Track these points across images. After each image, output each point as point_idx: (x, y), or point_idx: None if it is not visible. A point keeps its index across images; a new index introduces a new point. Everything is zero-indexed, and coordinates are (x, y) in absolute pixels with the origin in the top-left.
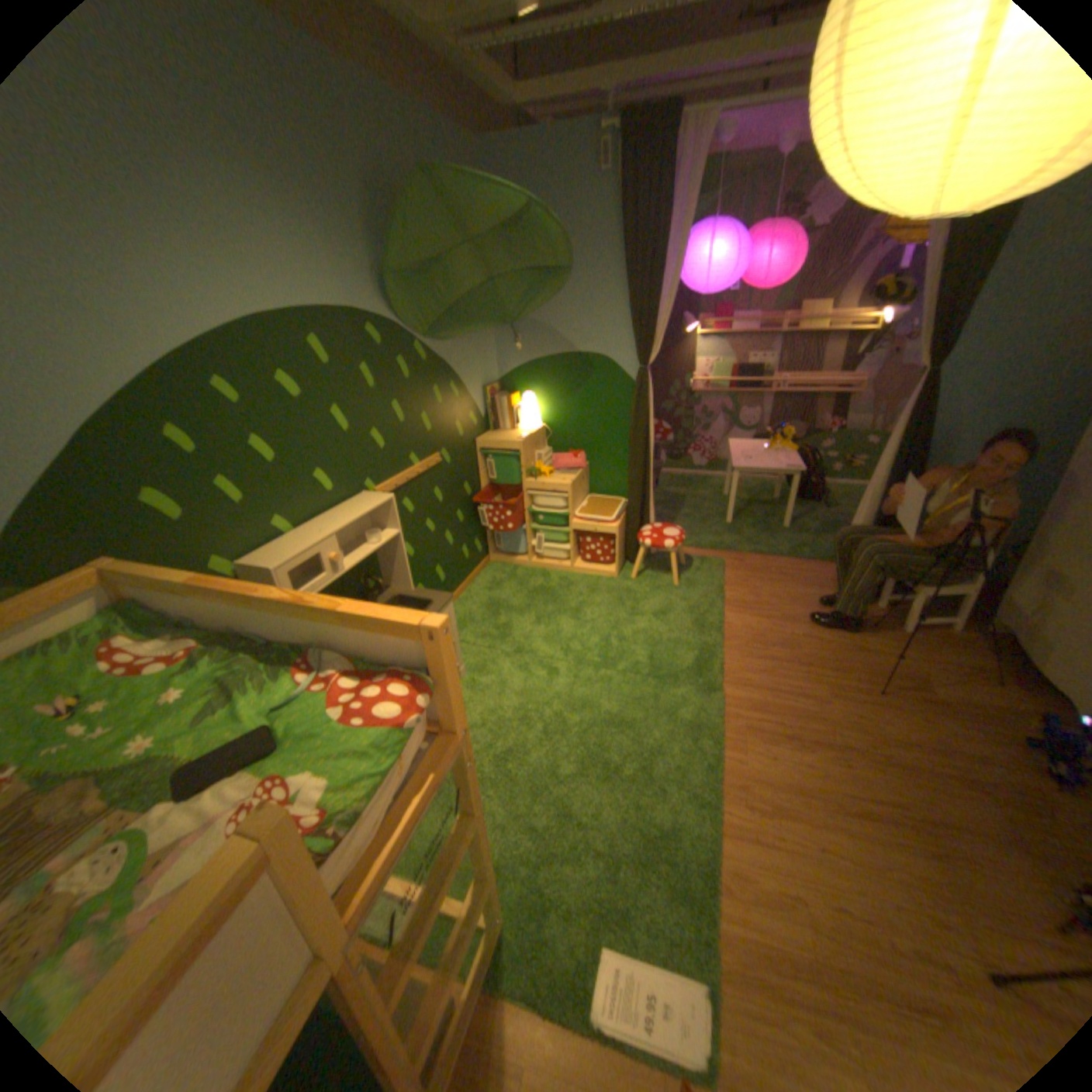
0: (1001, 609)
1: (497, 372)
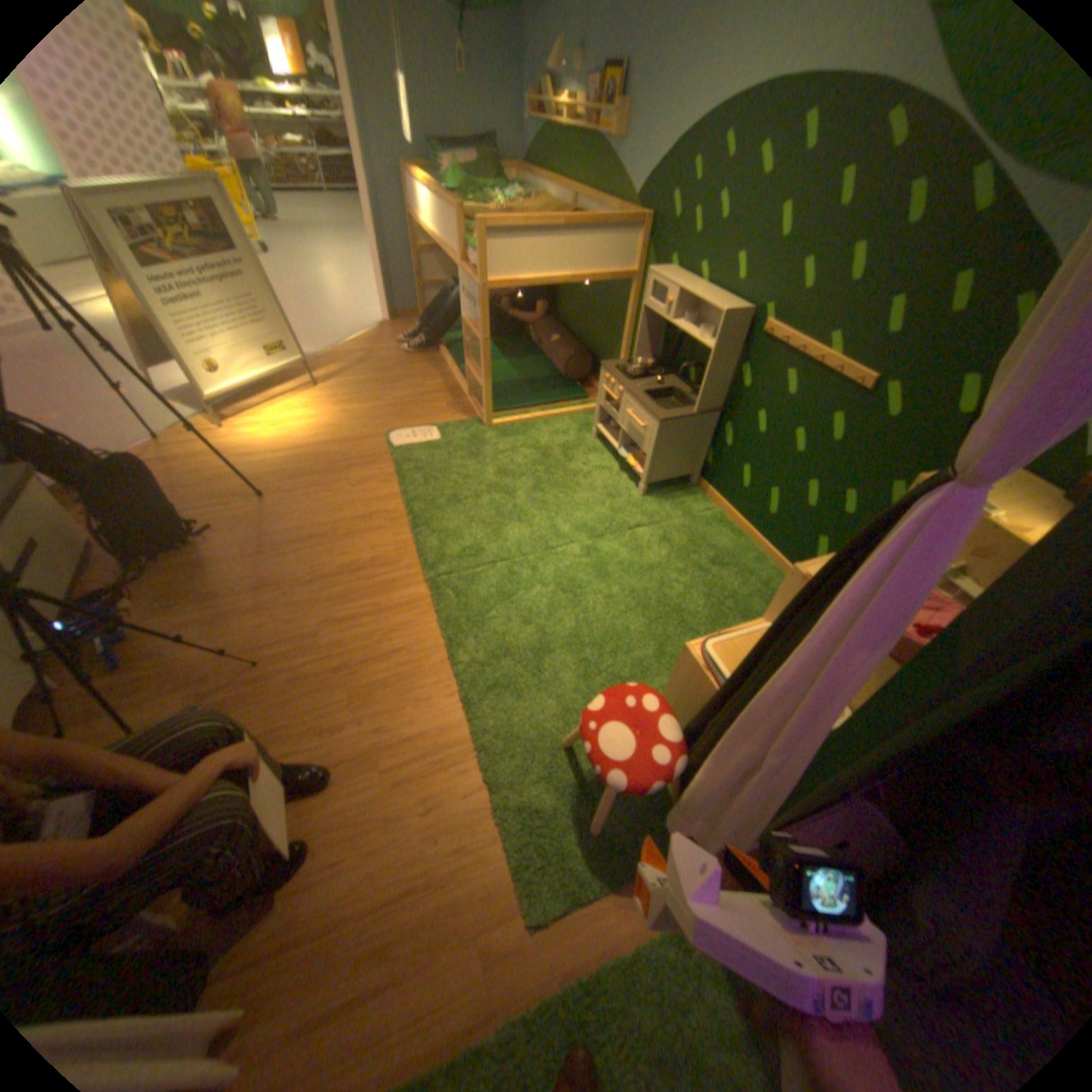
0: None
1: None
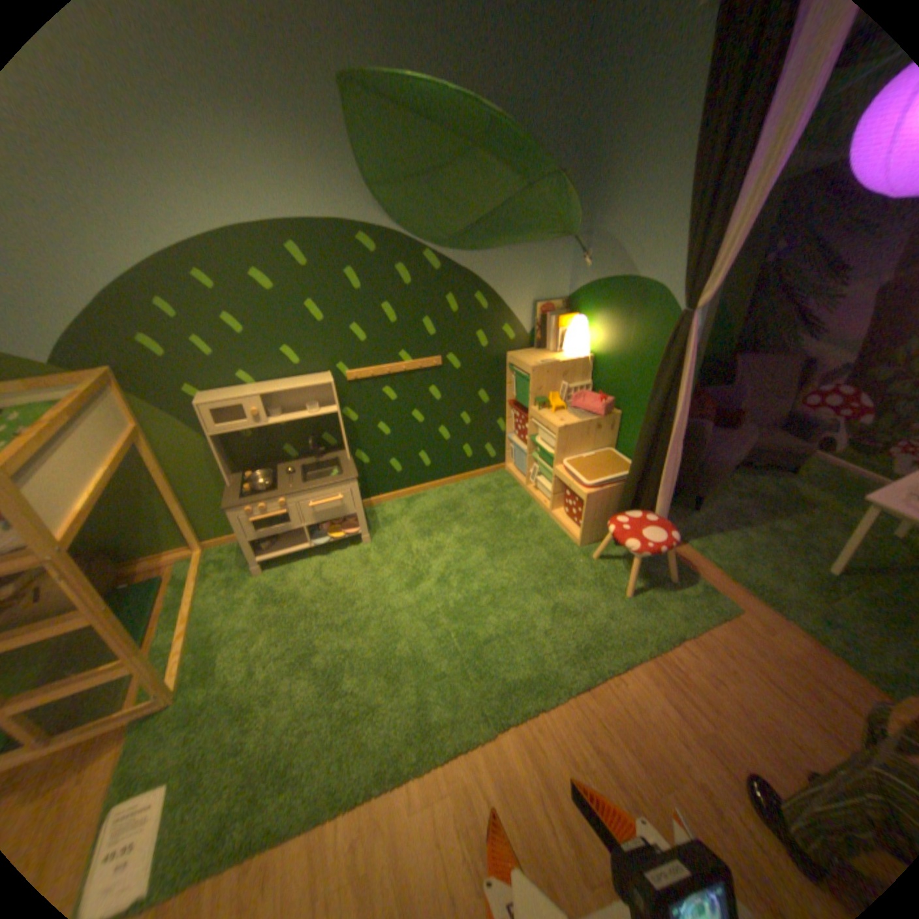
0: None
1: (568, 288)
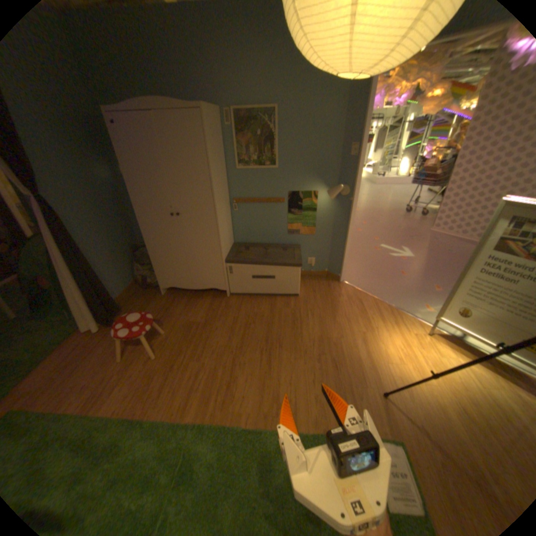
0: (159, 284)
1: None
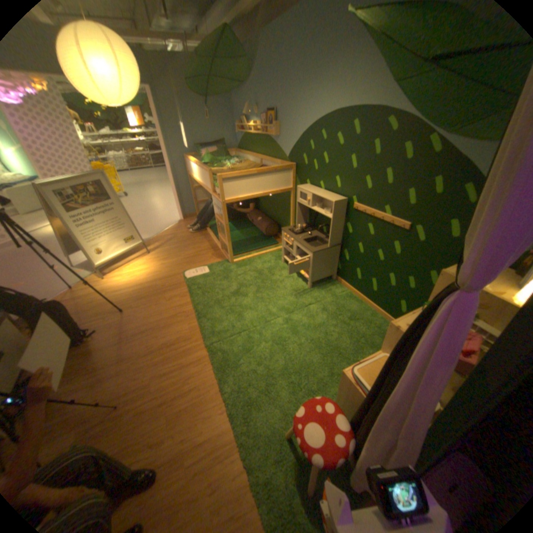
0: None
1: None
